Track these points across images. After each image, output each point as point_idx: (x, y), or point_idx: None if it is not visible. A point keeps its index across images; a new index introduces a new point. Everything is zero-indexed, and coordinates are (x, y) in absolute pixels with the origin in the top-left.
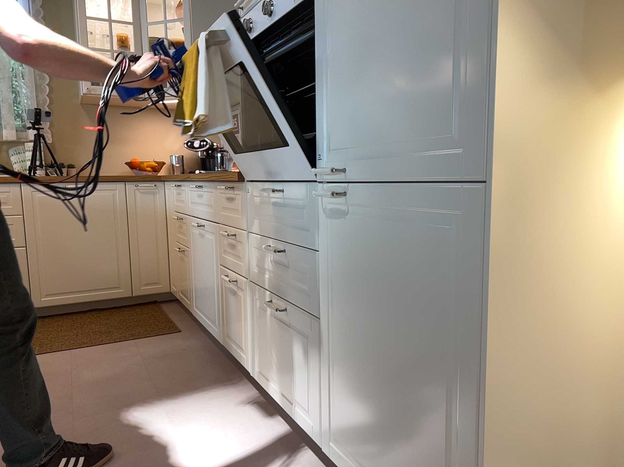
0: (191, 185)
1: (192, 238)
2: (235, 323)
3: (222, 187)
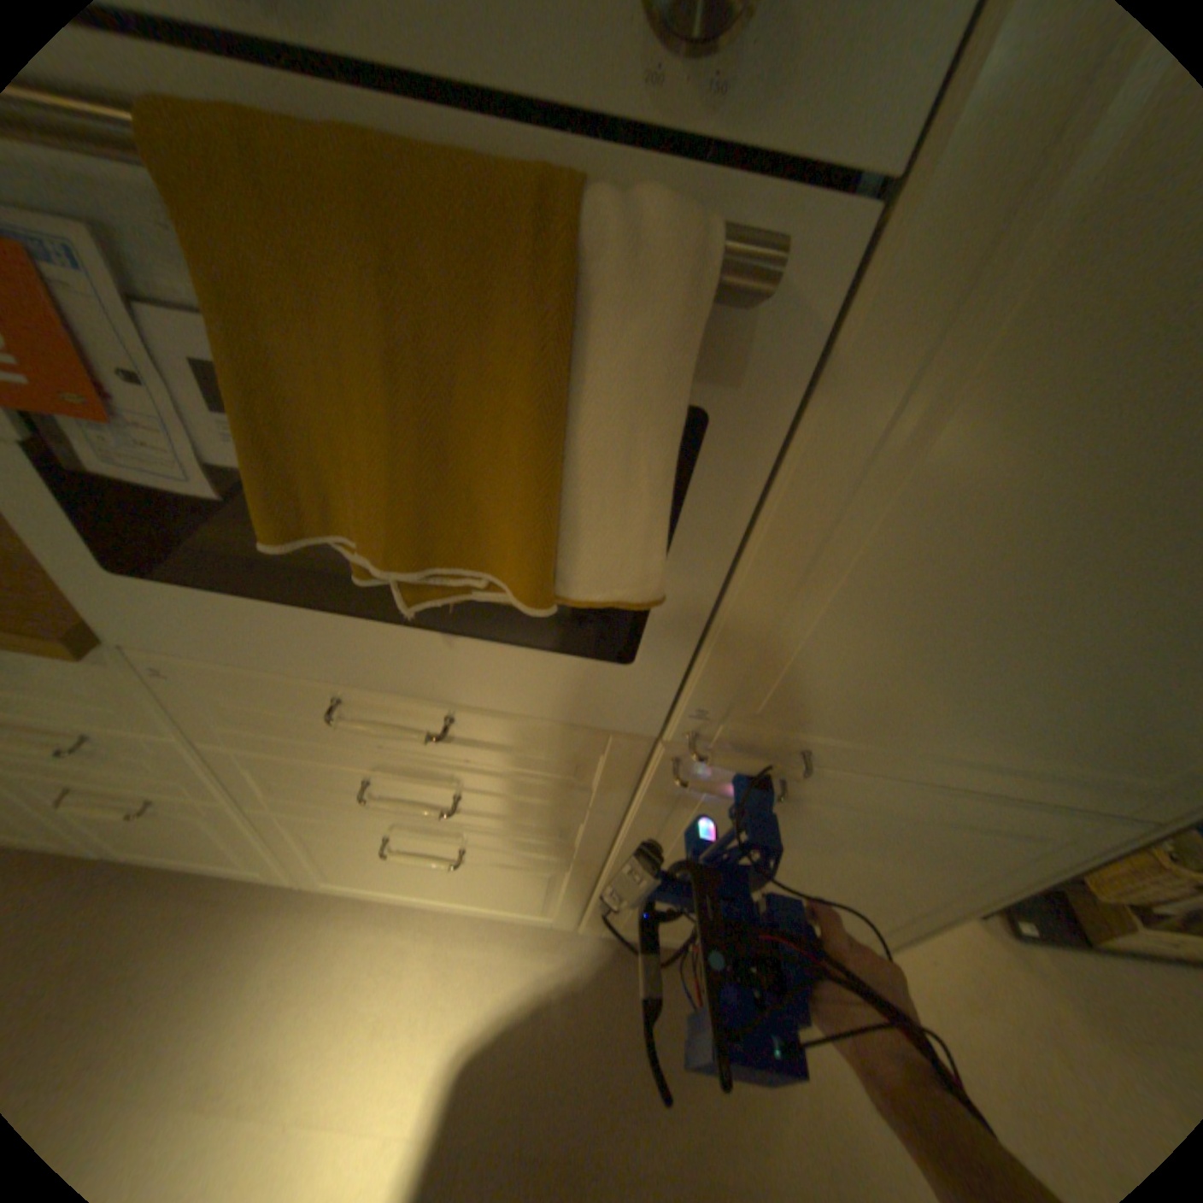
0: None
1: None
2: (164, 843)
3: None
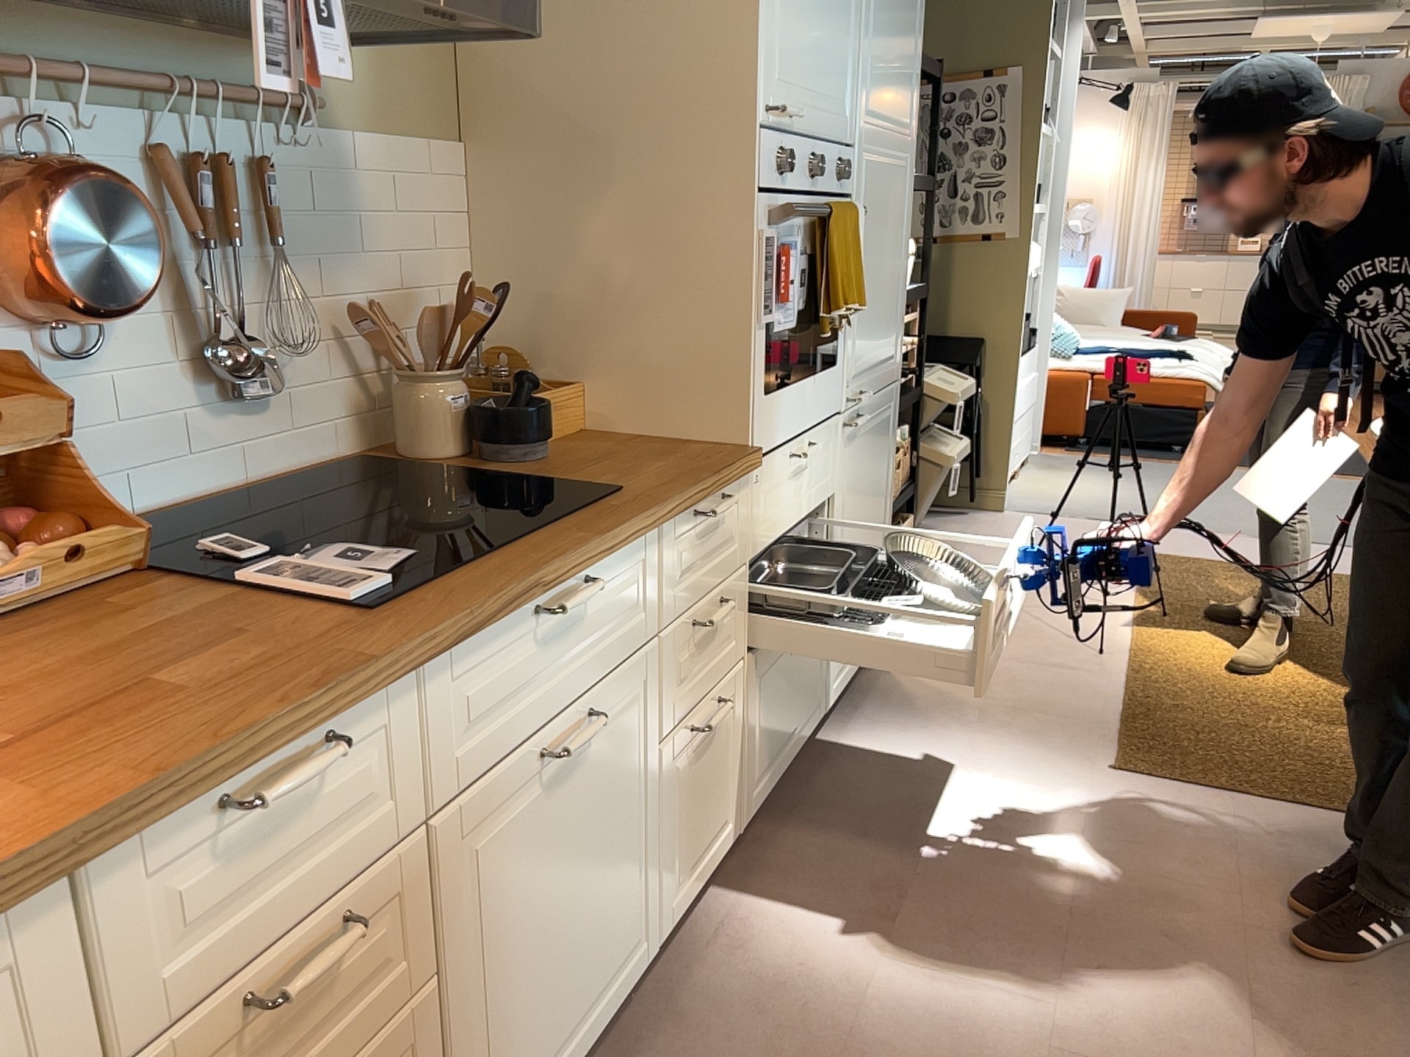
0: (497, 631)
1: (479, 871)
2: (705, 801)
3: (686, 517)
